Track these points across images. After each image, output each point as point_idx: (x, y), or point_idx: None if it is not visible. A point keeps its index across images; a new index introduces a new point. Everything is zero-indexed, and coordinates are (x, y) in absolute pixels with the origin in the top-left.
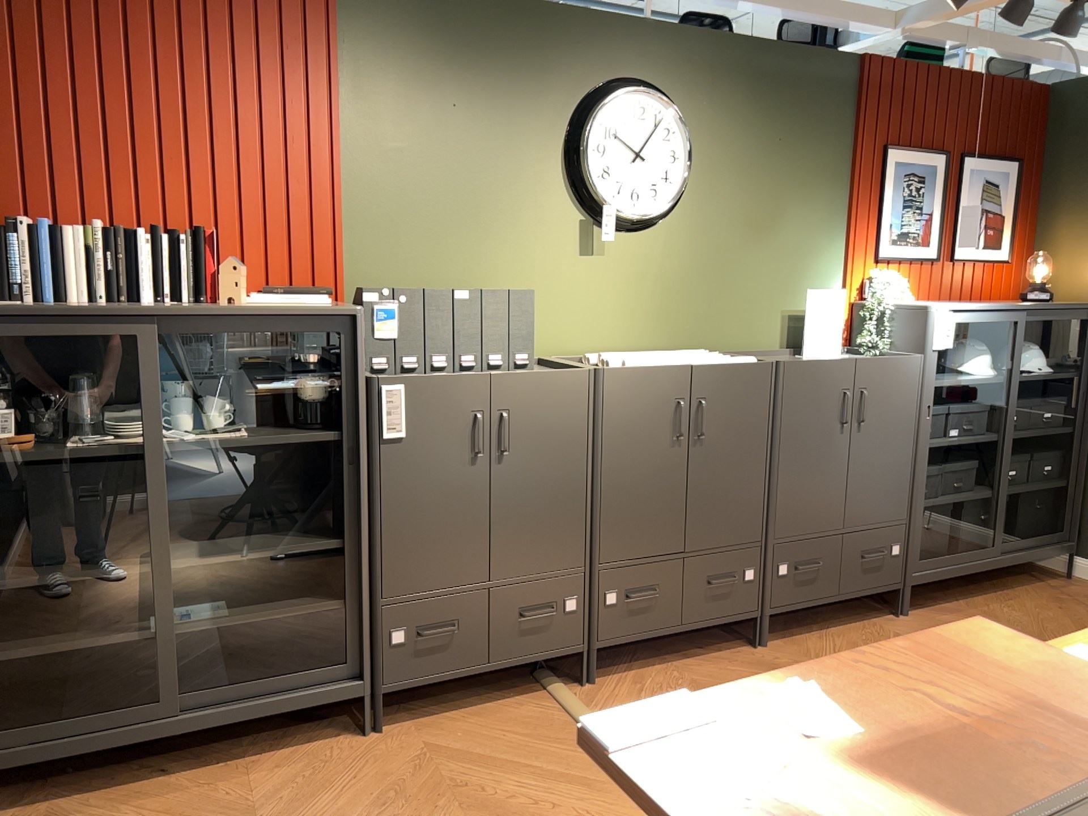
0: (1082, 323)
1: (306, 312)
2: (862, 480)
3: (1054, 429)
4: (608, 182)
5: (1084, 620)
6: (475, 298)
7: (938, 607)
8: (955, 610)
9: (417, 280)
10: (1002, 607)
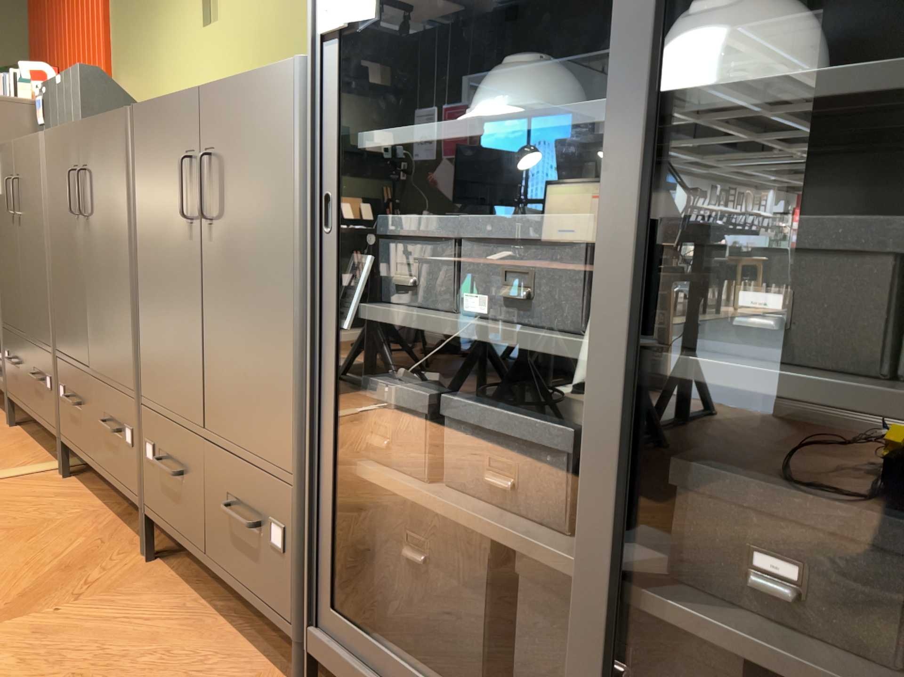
0: None
1: None
2: (219, 343)
3: None
4: None
5: None
6: (62, 83)
7: None
8: None
9: (135, 86)
10: None
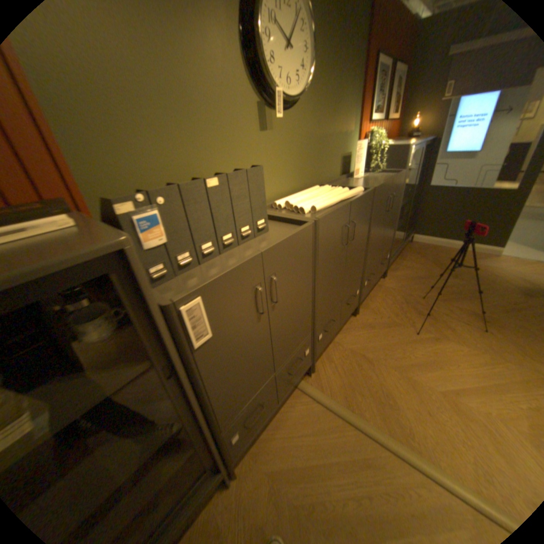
0: (426, 144)
1: (37, 272)
2: (386, 234)
3: (415, 190)
4: (273, 65)
5: (433, 260)
6: (223, 184)
7: (390, 269)
8: (396, 269)
9: (151, 171)
10: (407, 262)
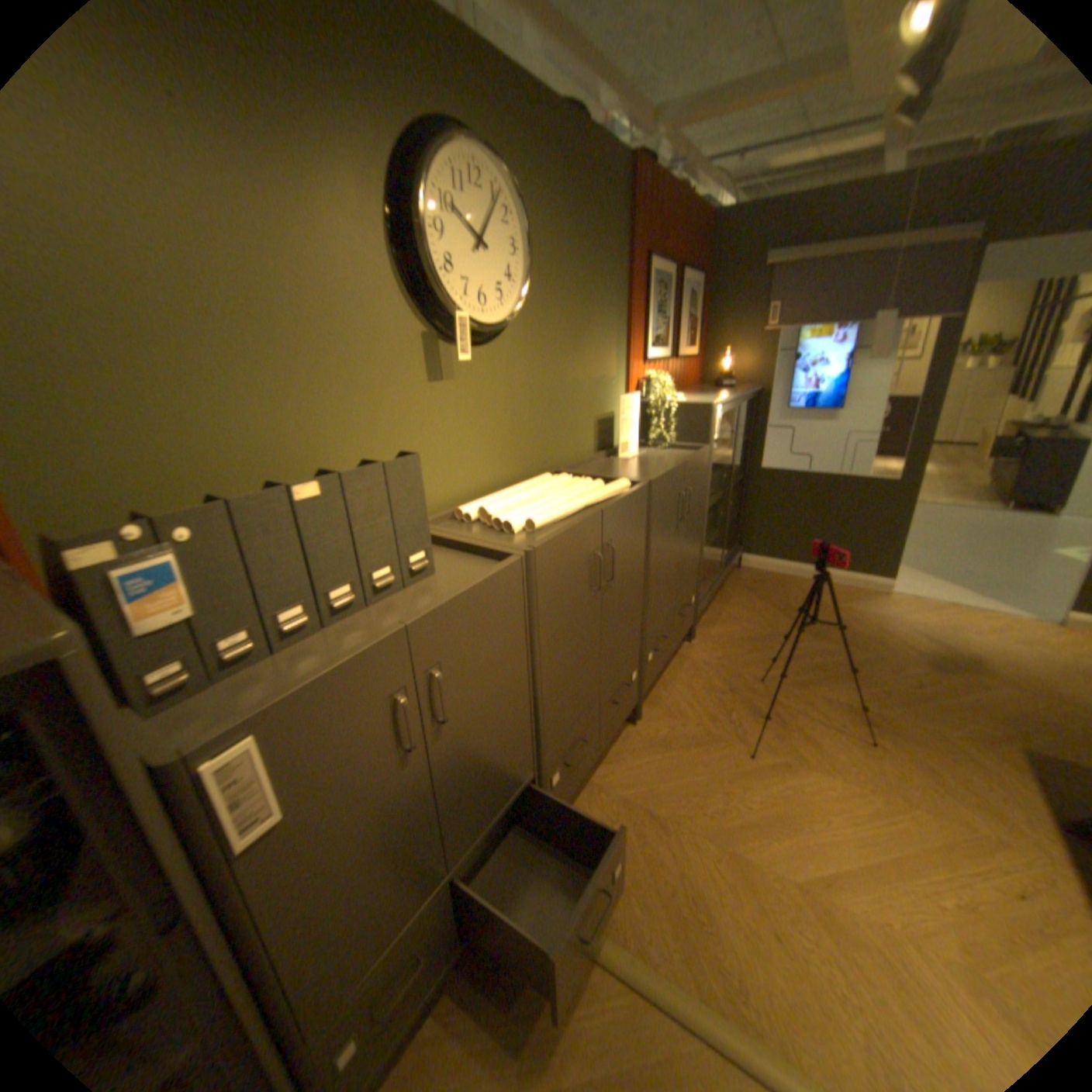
0: (747, 399)
1: None
2: (683, 560)
3: (736, 476)
4: (451, 275)
5: (777, 604)
6: (332, 492)
7: (702, 622)
8: (713, 622)
9: (187, 461)
10: (732, 608)
